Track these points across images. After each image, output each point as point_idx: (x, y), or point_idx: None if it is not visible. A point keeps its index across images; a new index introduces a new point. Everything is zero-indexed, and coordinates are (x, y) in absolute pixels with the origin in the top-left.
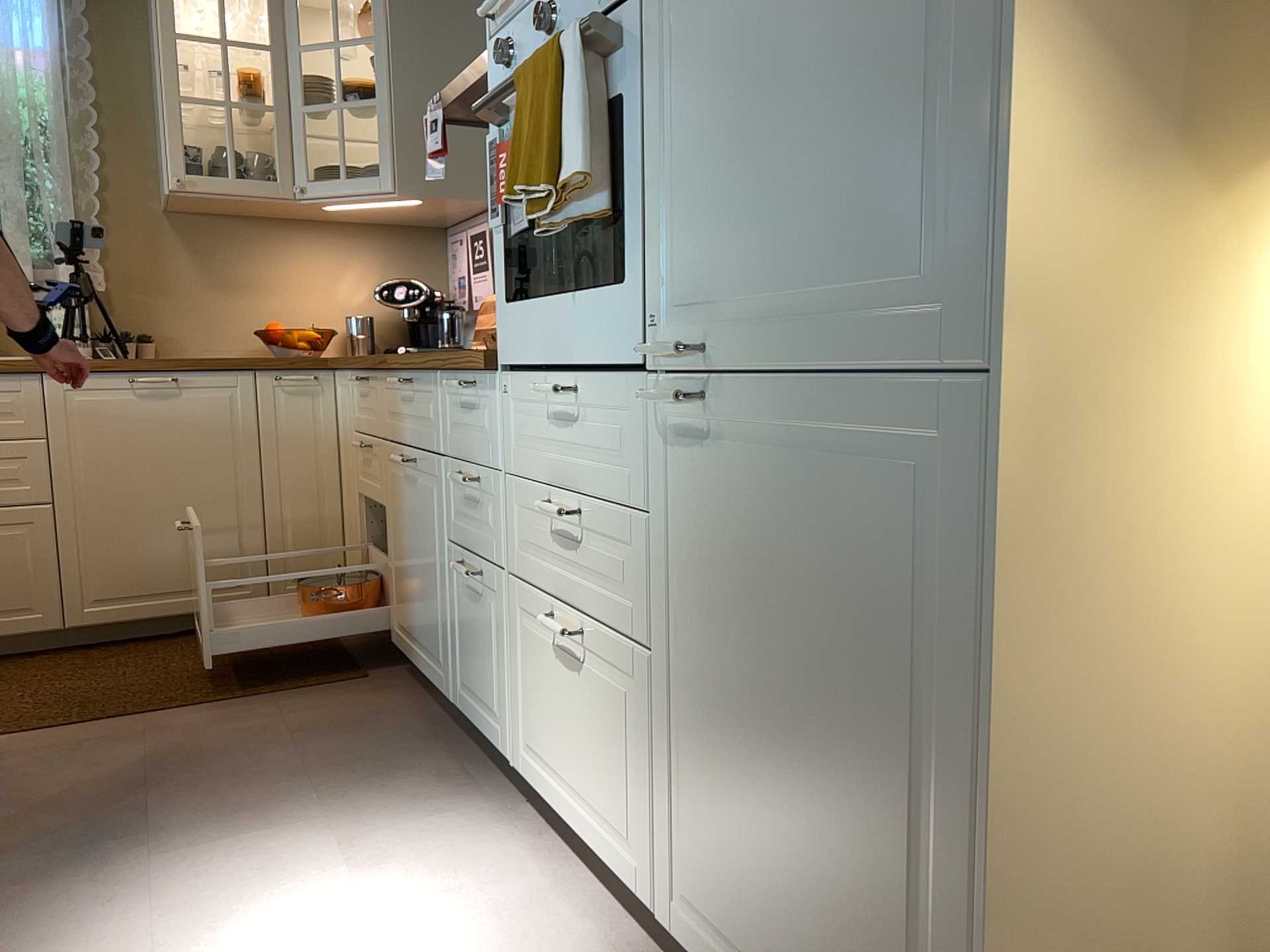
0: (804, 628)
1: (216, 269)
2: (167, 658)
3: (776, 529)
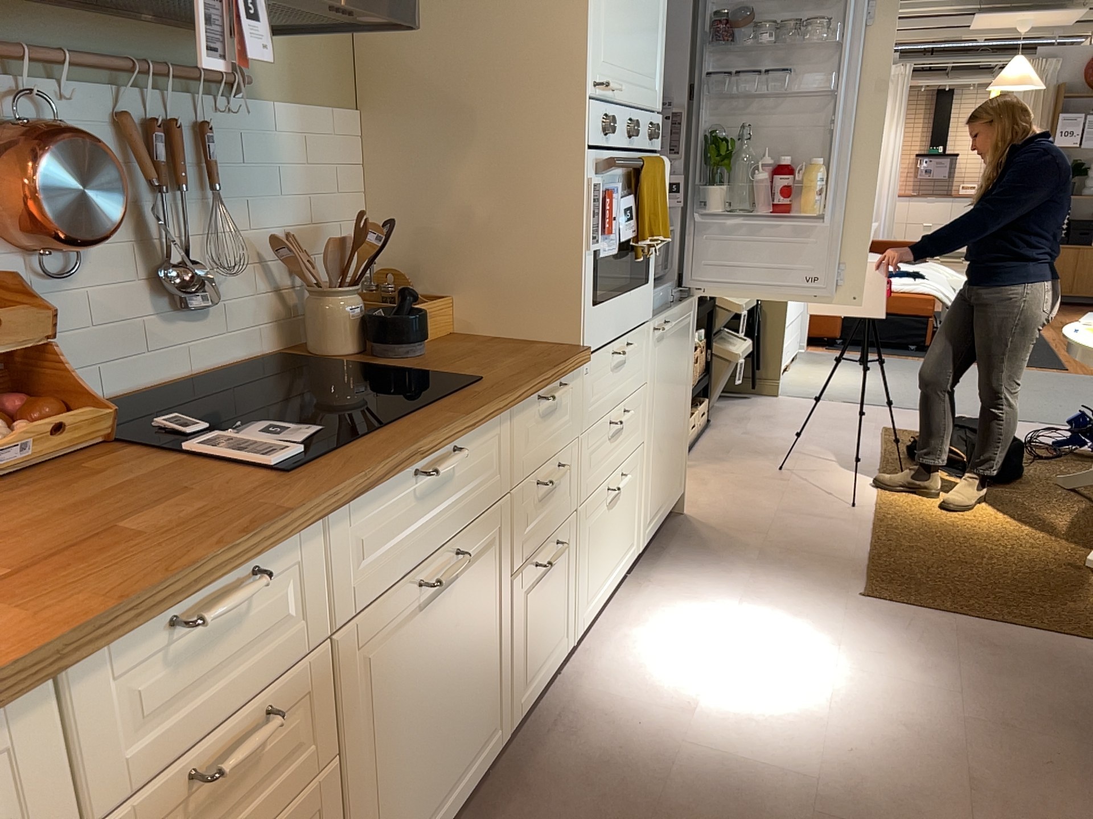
0: (675, 380)
1: None
2: None
3: (673, 355)
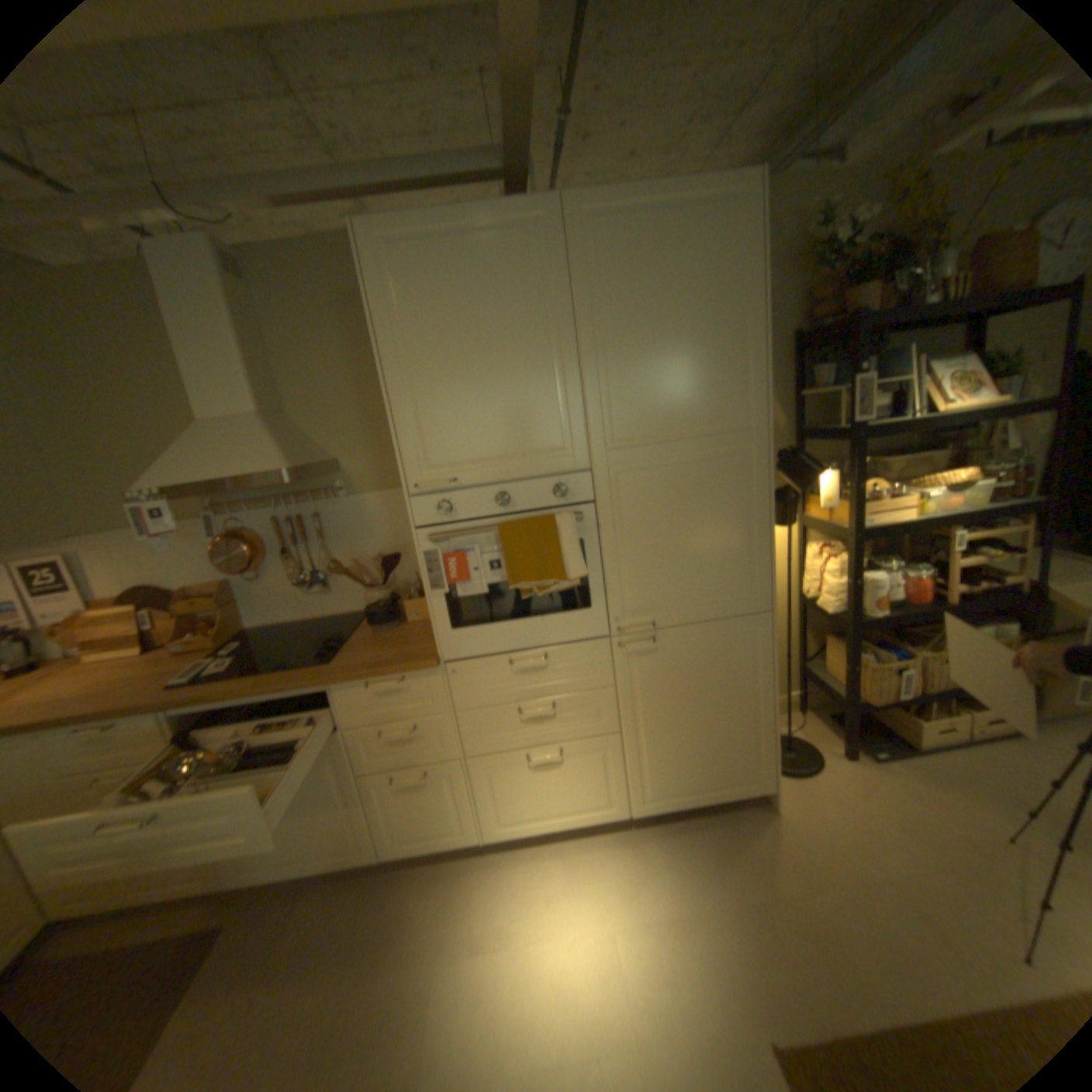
0: (703, 690)
1: None
2: None
3: (688, 669)
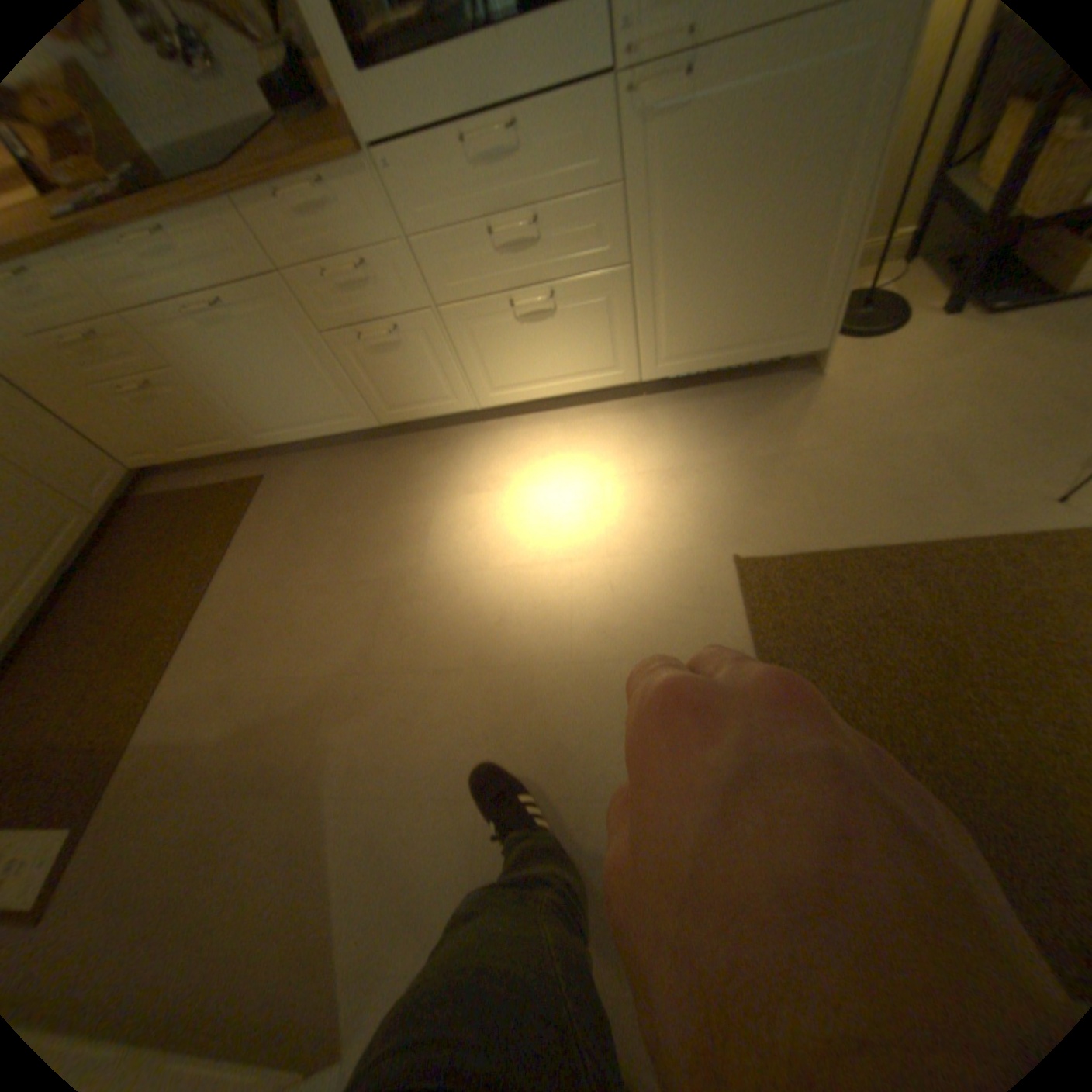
0: (760, 178)
1: None
2: (103, 593)
3: (741, 133)
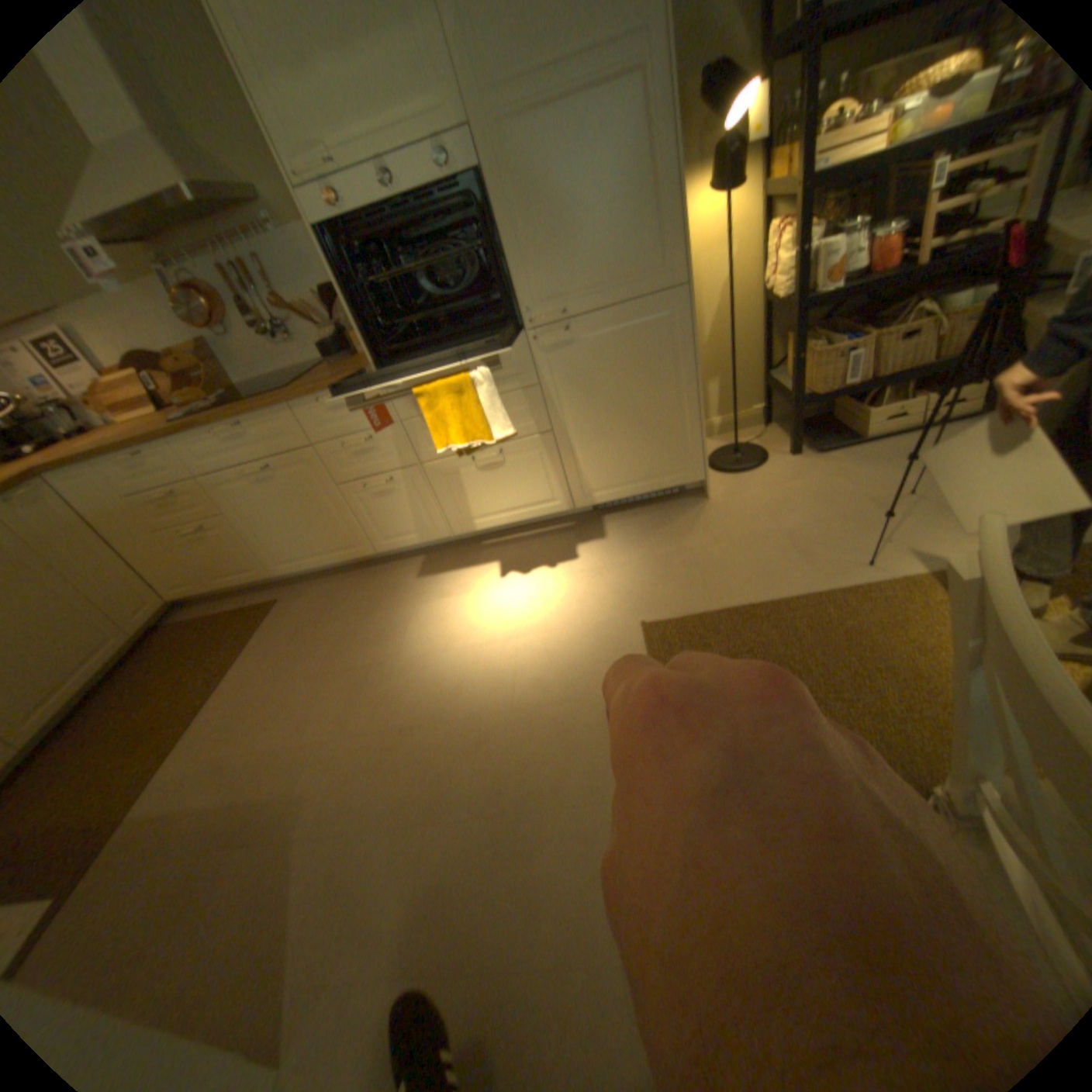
0: (625, 378)
1: None
2: (124, 698)
3: (607, 355)
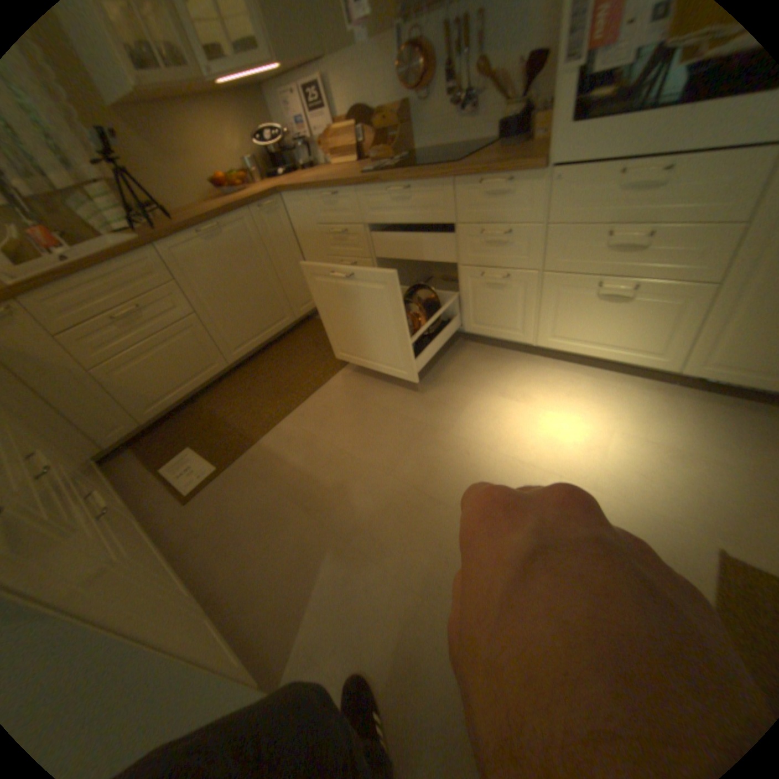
0: None
1: (157, 144)
2: (280, 358)
3: None
